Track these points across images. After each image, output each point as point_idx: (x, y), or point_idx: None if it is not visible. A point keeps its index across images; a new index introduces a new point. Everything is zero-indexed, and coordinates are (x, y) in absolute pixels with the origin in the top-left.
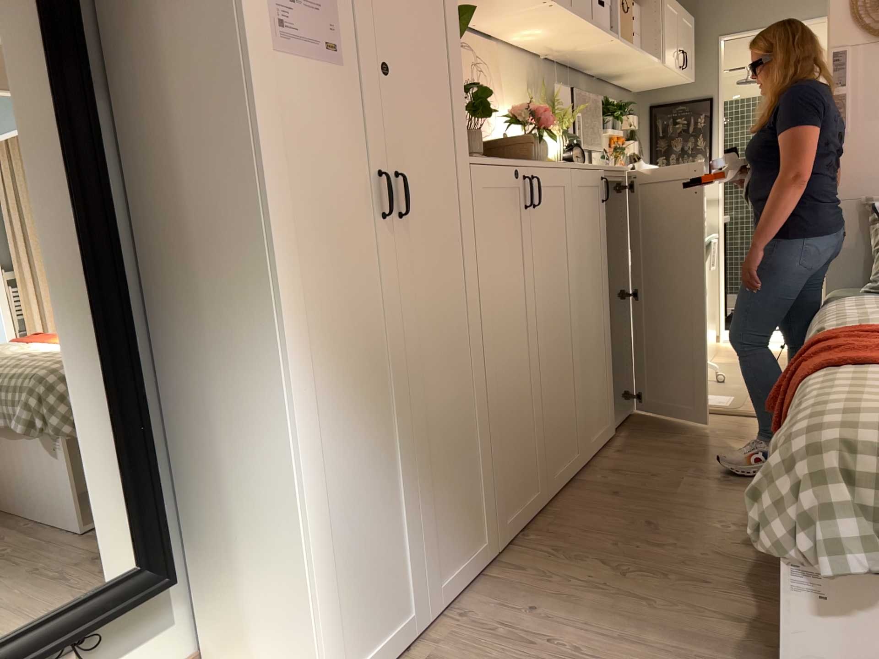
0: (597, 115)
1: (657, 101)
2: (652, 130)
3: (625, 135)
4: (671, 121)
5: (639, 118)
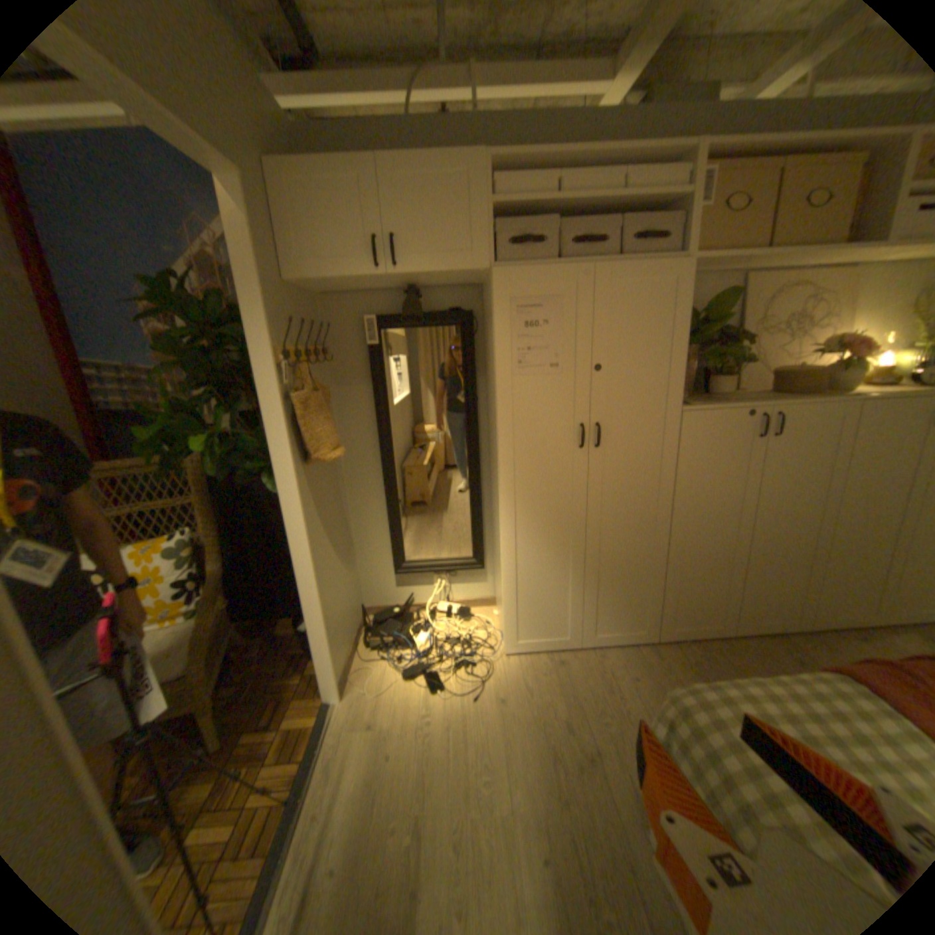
0: None
1: None
2: None
3: None
4: None
5: None
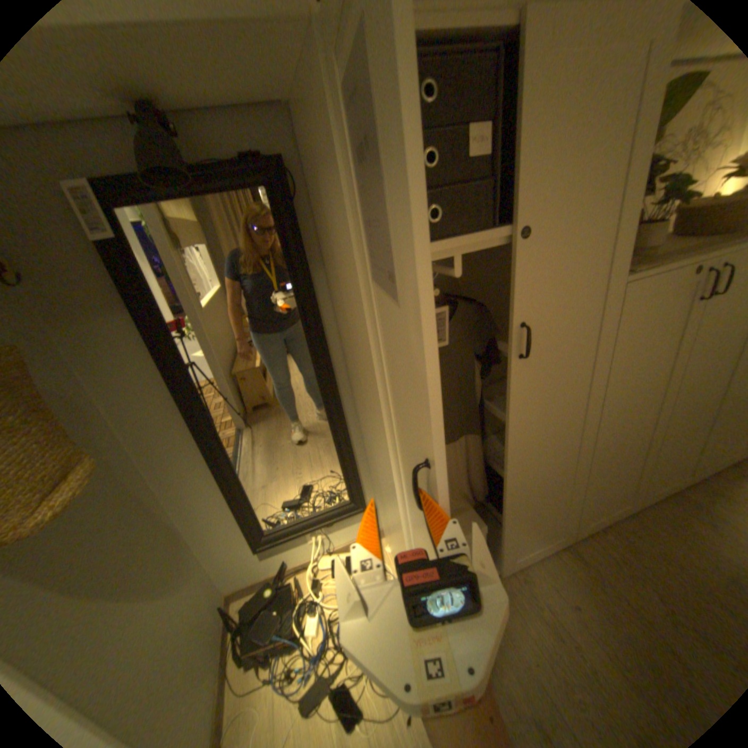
0: None
1: None
2: None
3: None
4: None
5: None
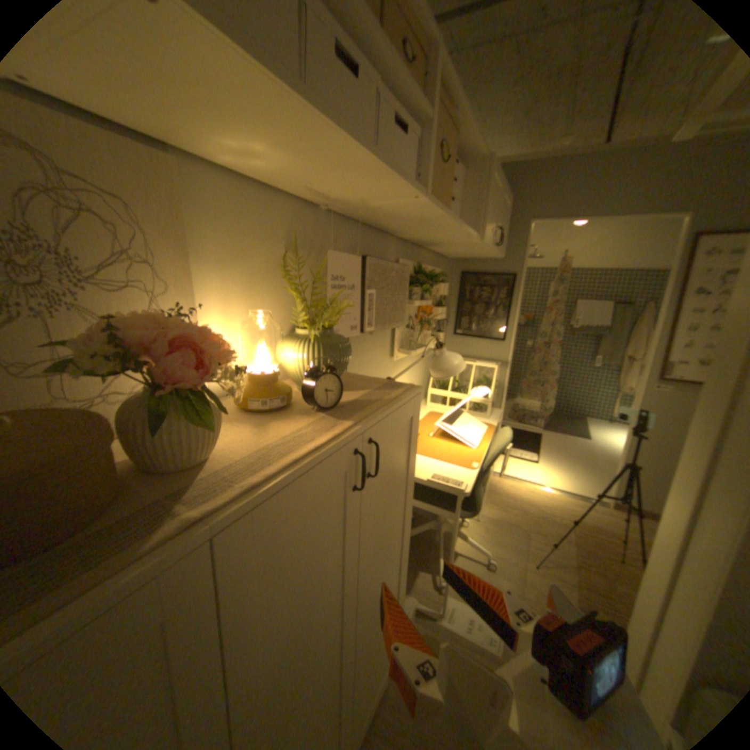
0: (405, 284)
1: (468, 267)
2: (460, 292)
3: (435, 298)
4: (478, 287)
5: (452, 279)
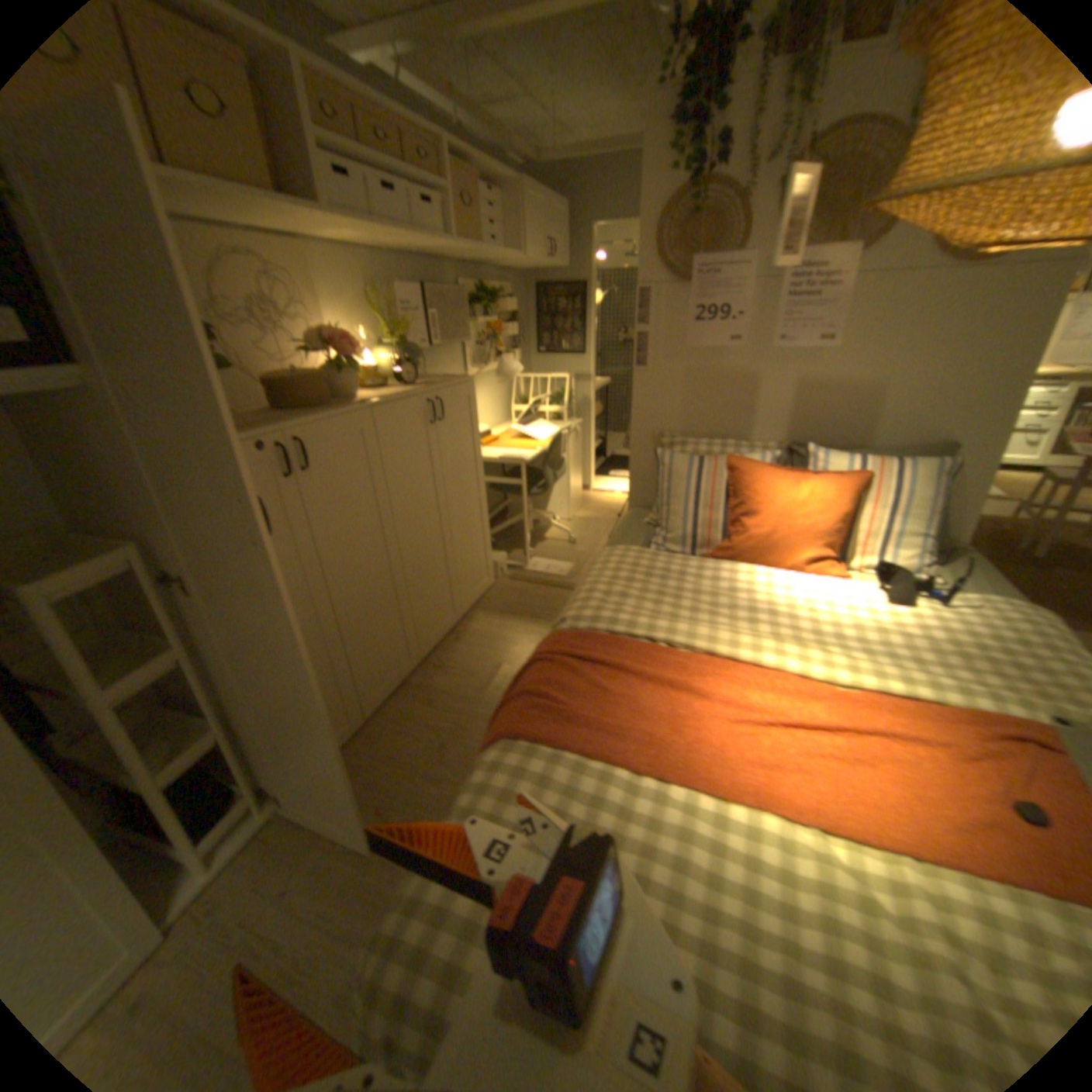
0: (468, 304)
1: (542, 279)
2: (539, 307)
3: (508, 315)
4: (555, 300)
5: (528, 294)
